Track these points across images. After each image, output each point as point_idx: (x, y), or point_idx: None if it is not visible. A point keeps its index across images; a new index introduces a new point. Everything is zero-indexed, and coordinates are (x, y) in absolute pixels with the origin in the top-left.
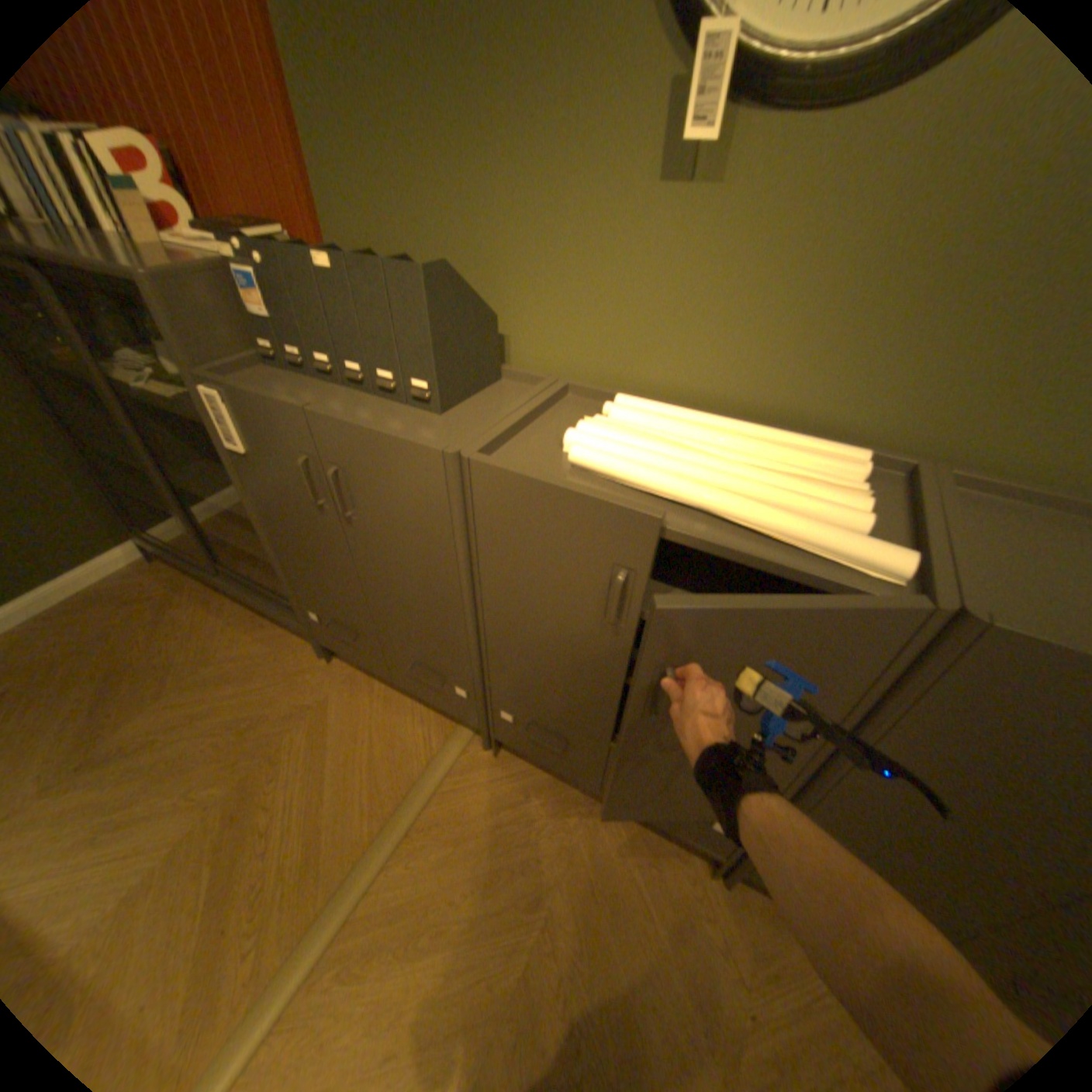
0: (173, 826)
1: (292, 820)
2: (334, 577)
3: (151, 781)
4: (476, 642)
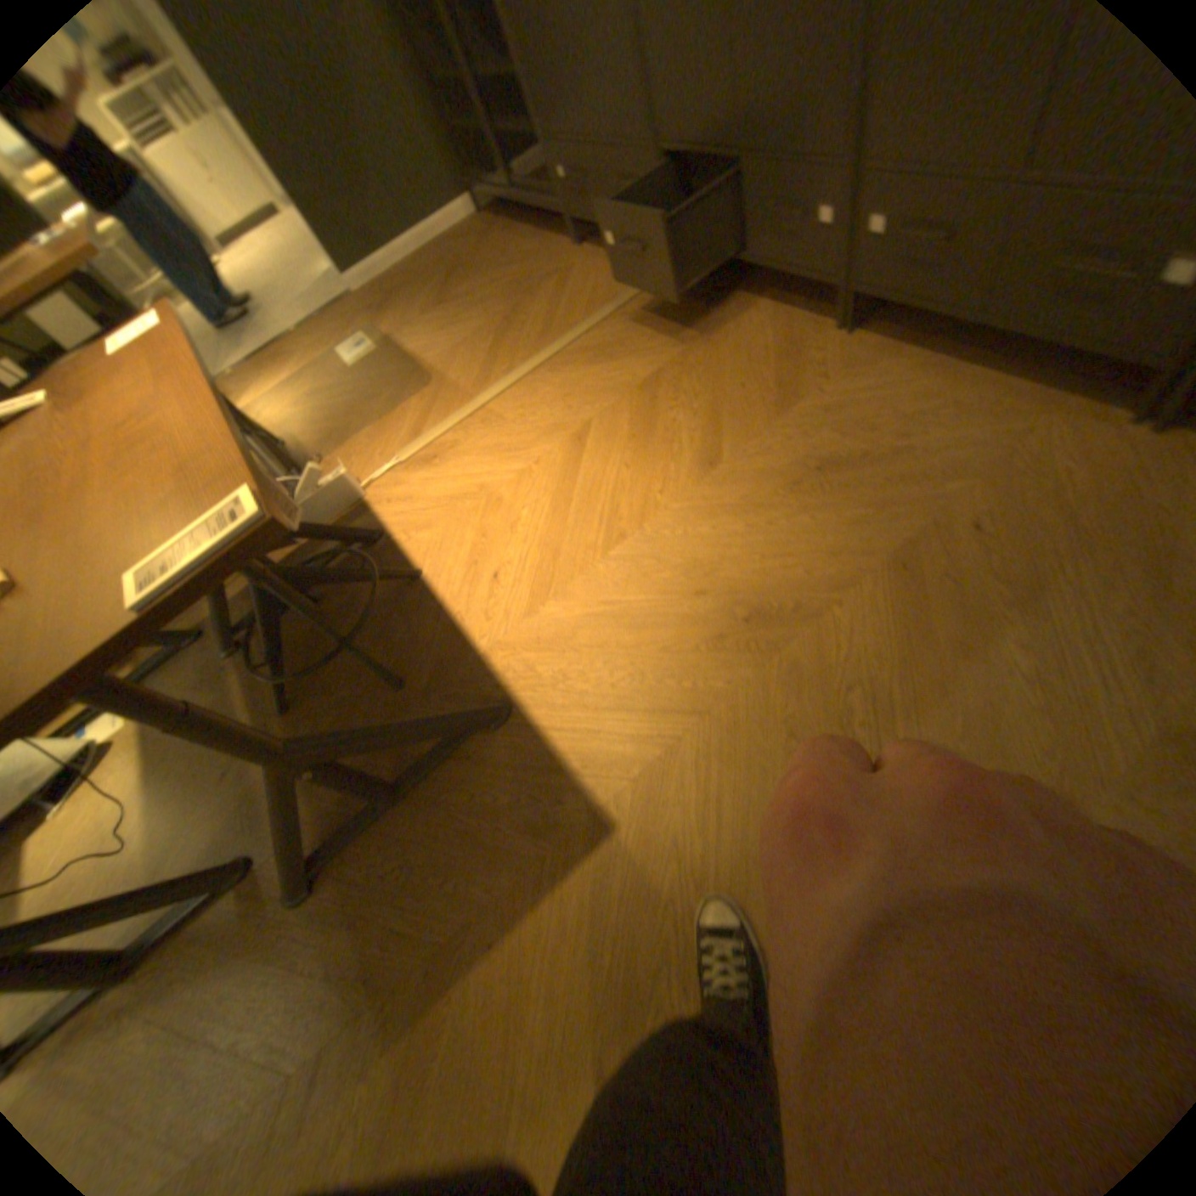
0: (476, 323)
1: (537, 317)
2: (558, 84)
3: (467, 307)
4: (648, 96)
